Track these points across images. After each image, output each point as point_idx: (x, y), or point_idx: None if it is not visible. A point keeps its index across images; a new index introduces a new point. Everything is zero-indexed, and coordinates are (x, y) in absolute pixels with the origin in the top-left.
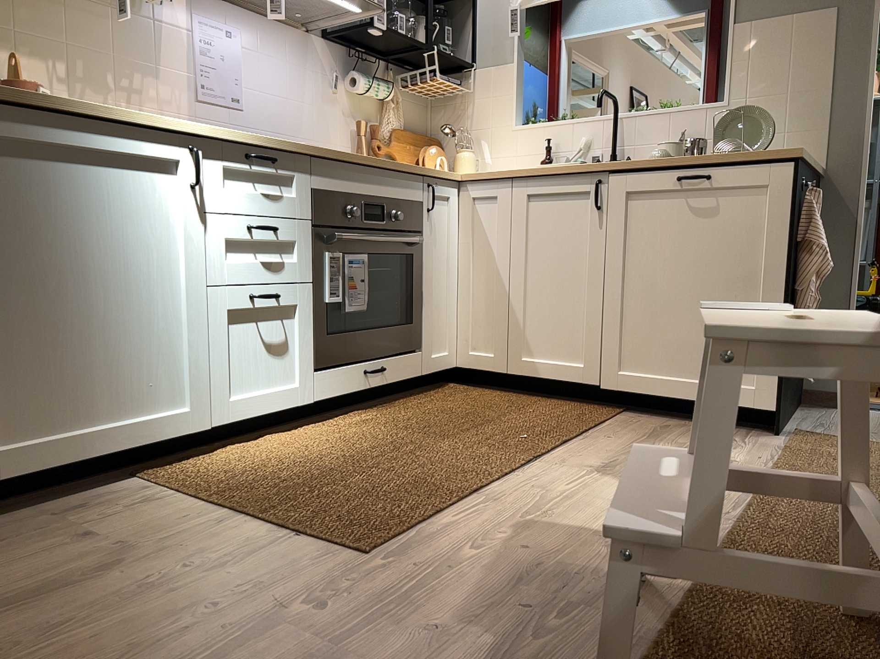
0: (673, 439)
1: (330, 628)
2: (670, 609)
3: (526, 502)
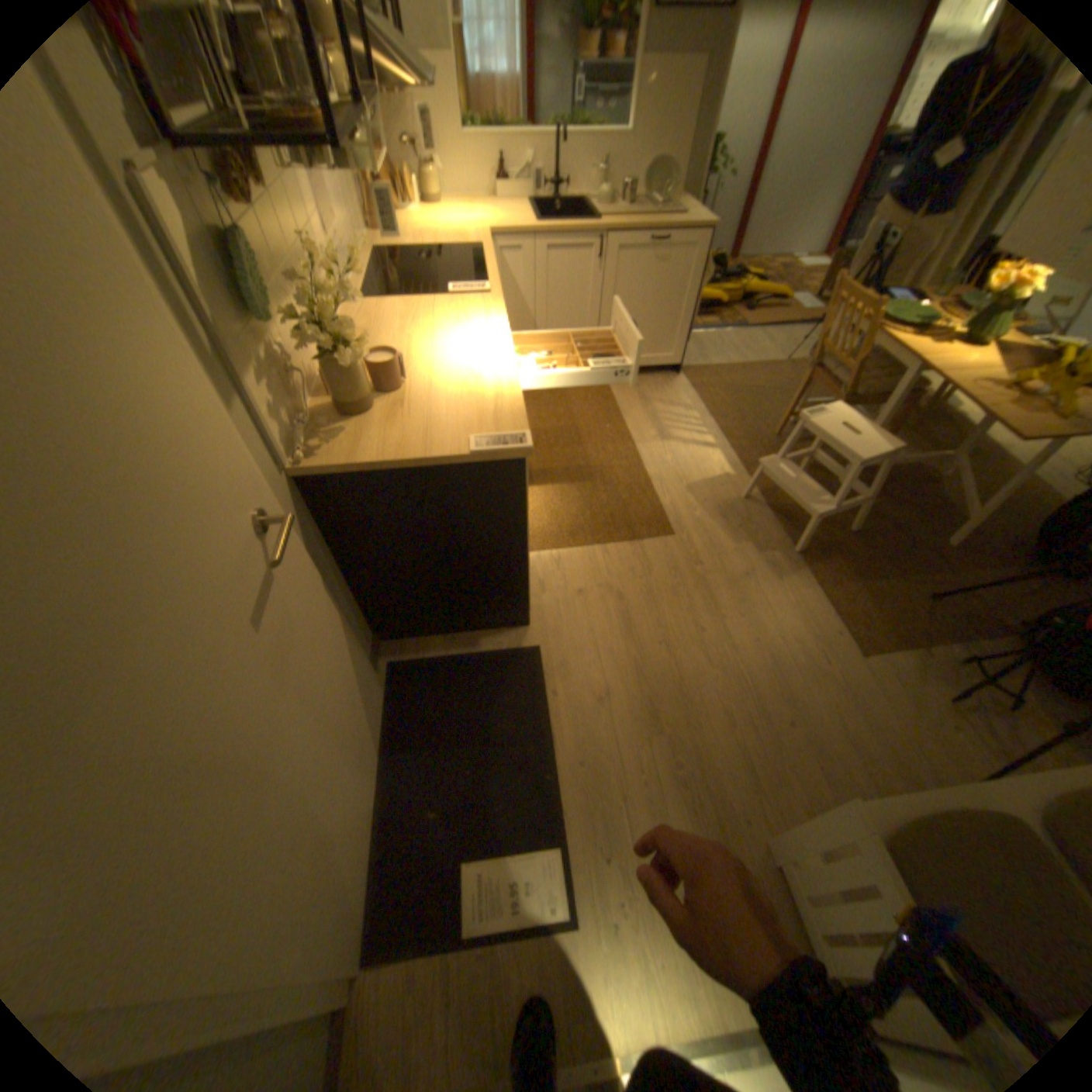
0: (655, 397)
1: (715, 566)
2: (765, 502)
3: (671, 474)
